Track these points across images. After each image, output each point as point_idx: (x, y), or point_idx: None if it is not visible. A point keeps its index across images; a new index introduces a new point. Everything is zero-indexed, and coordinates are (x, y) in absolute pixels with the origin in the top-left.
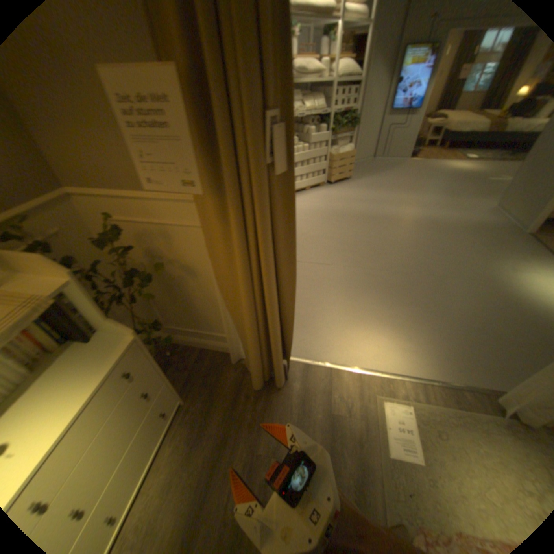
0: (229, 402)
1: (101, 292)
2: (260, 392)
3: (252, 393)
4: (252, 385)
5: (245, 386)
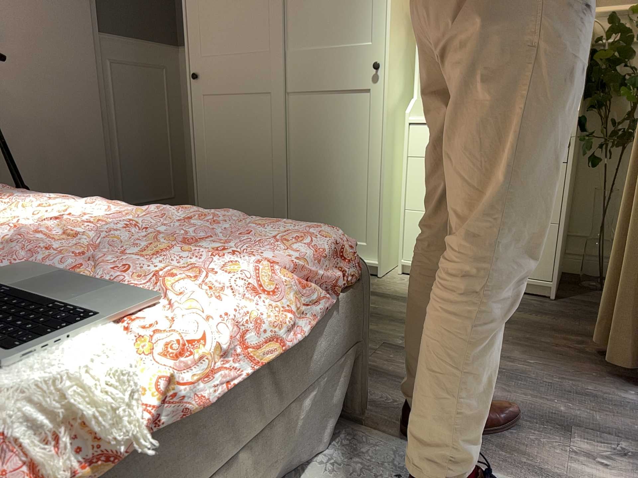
0: (565, 330)
1: (632, 114)
2: (595, 357)
3: (591, 350)
4: (608, 352)
5: (603, 345)
